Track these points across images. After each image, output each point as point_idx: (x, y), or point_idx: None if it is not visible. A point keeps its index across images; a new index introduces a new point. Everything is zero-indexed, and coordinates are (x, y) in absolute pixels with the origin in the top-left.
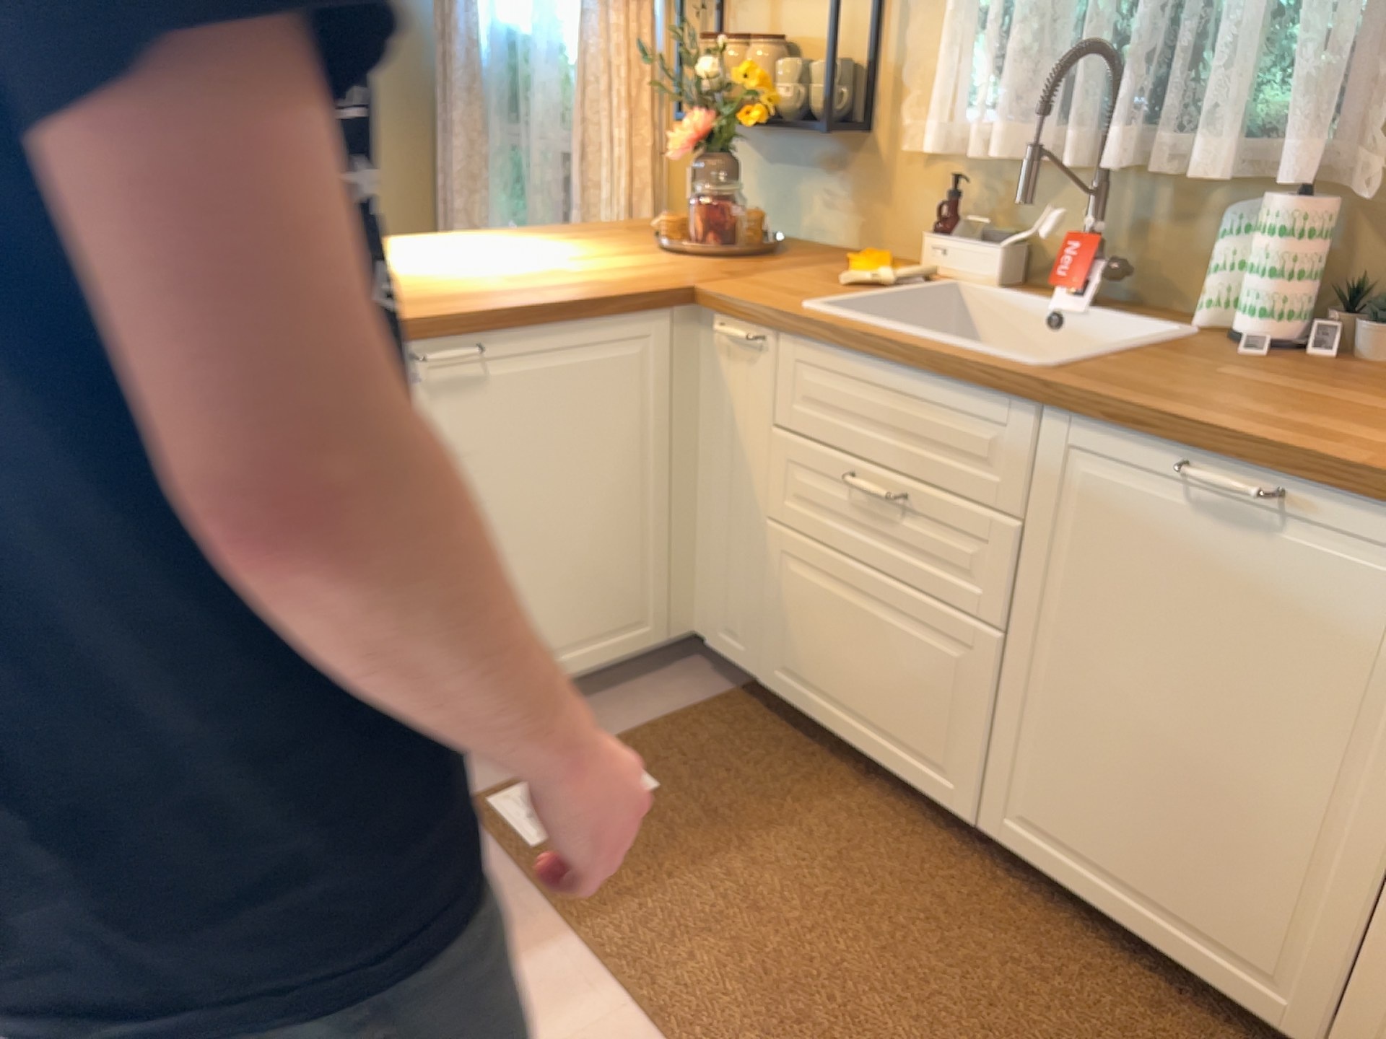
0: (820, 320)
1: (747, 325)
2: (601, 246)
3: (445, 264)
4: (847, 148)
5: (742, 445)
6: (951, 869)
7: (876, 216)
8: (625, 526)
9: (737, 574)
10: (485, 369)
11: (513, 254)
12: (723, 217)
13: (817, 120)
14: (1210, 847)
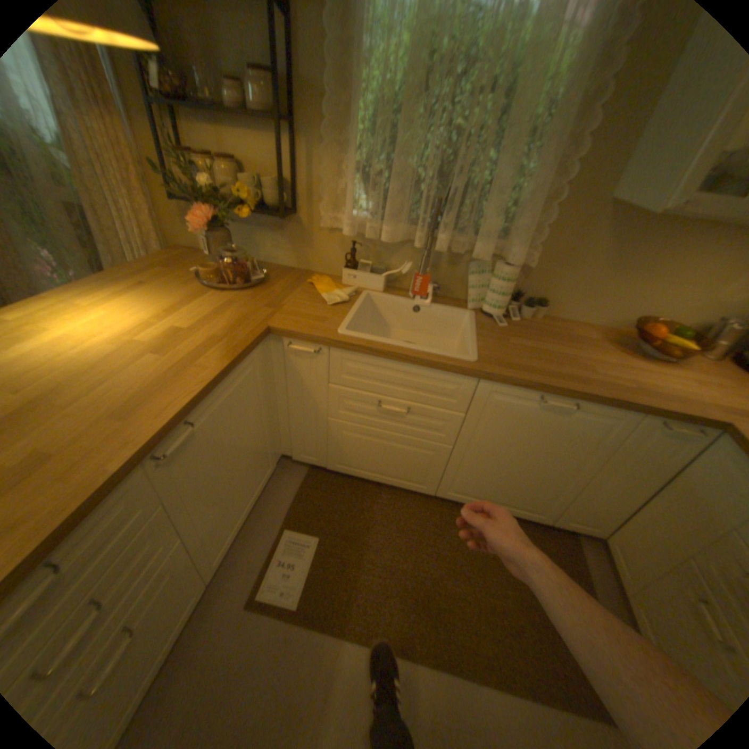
0: (356, 343)
1: (307, 343)
2: (167, 289)
3: (85, 342)
4: (283, 219)
5: (308, 391)
6: (428, 510)
7: (306, 253)
8: (259, 442)
9: (309, 436)
10: (191, 429)
11: (121, 314)
12: (243, 269)
13: (268, 207)
14: (527, 490)
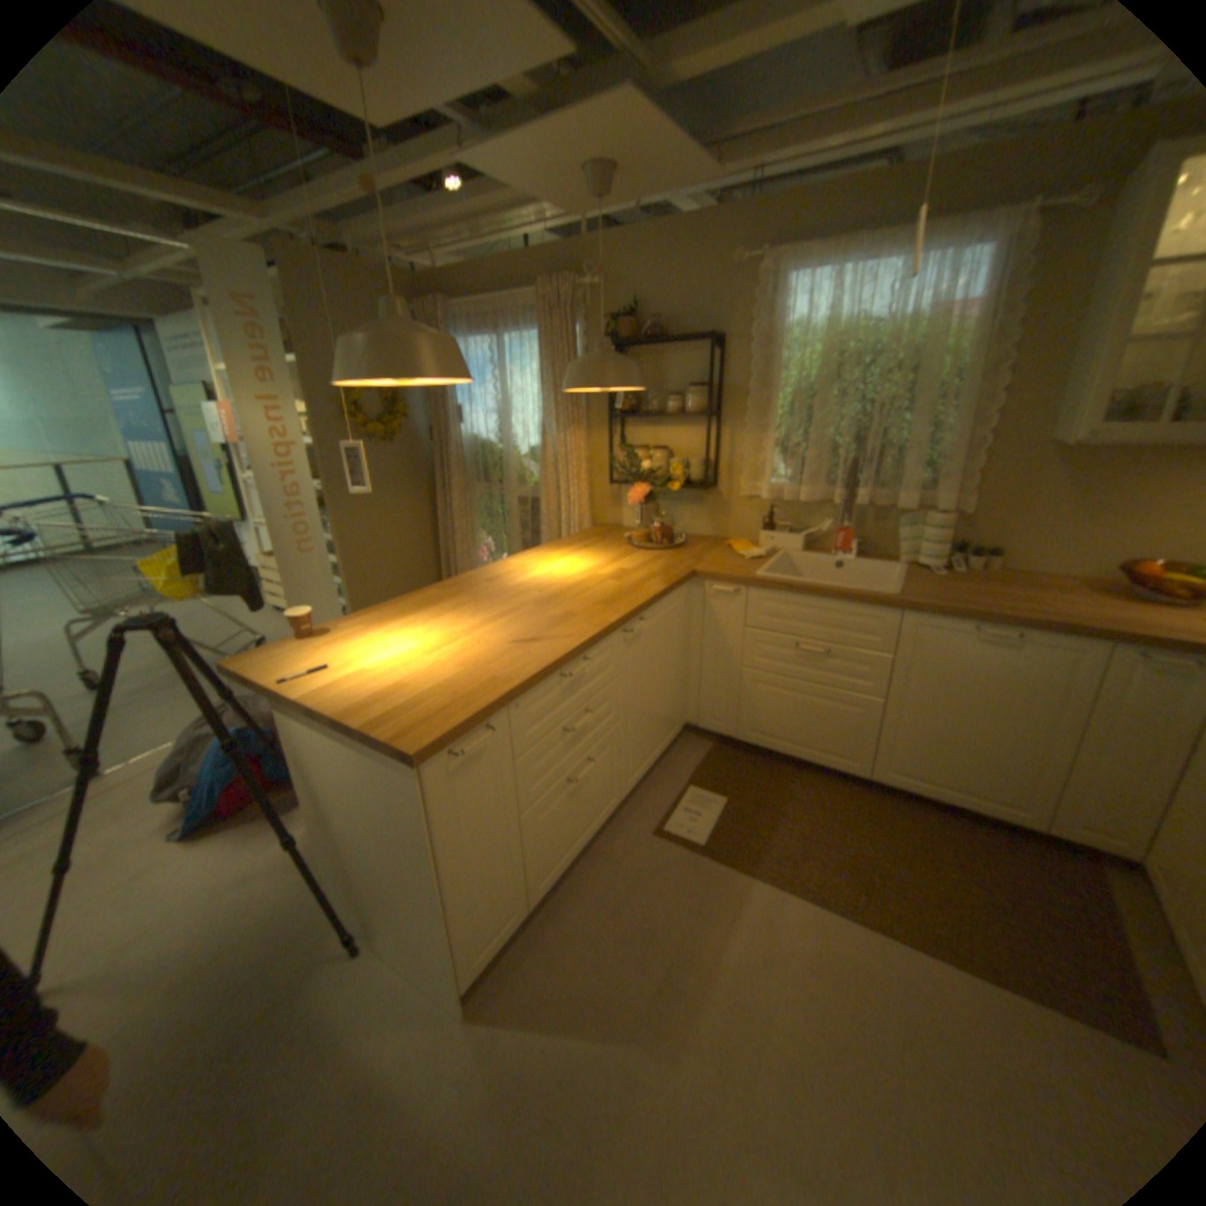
0: (774, 581)
1: (727, 585)
2: (607, 549)
3: (565, 574)
4: (704, 493)
5: (724, 637)
6: (863, 800)
7: (723, 521)
8: (673, 683)
9: (720, 693)
10: (641, 628)
11: (581, 562)
12: (669, 532)
13: (692, 482)
14: (994, 766)
